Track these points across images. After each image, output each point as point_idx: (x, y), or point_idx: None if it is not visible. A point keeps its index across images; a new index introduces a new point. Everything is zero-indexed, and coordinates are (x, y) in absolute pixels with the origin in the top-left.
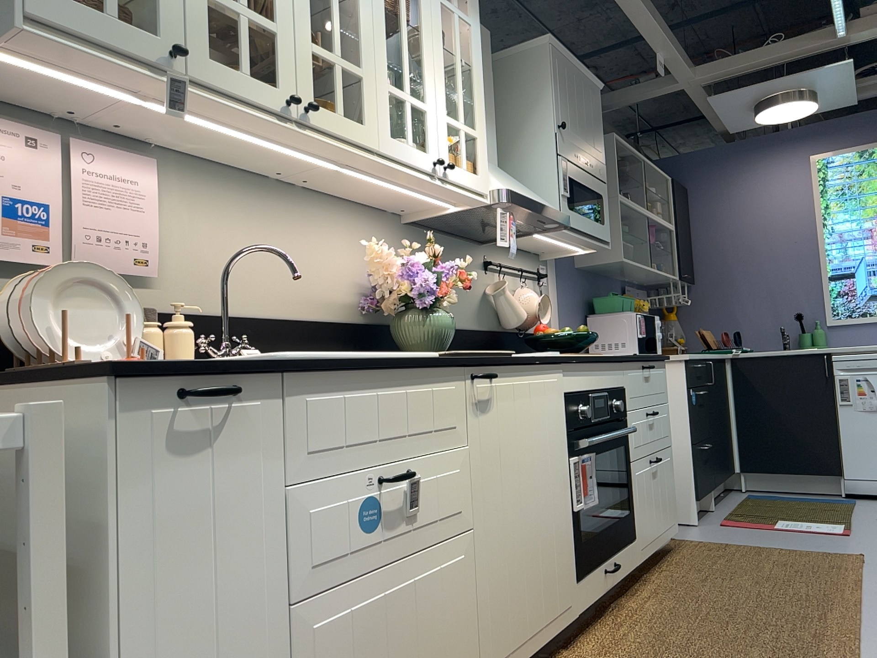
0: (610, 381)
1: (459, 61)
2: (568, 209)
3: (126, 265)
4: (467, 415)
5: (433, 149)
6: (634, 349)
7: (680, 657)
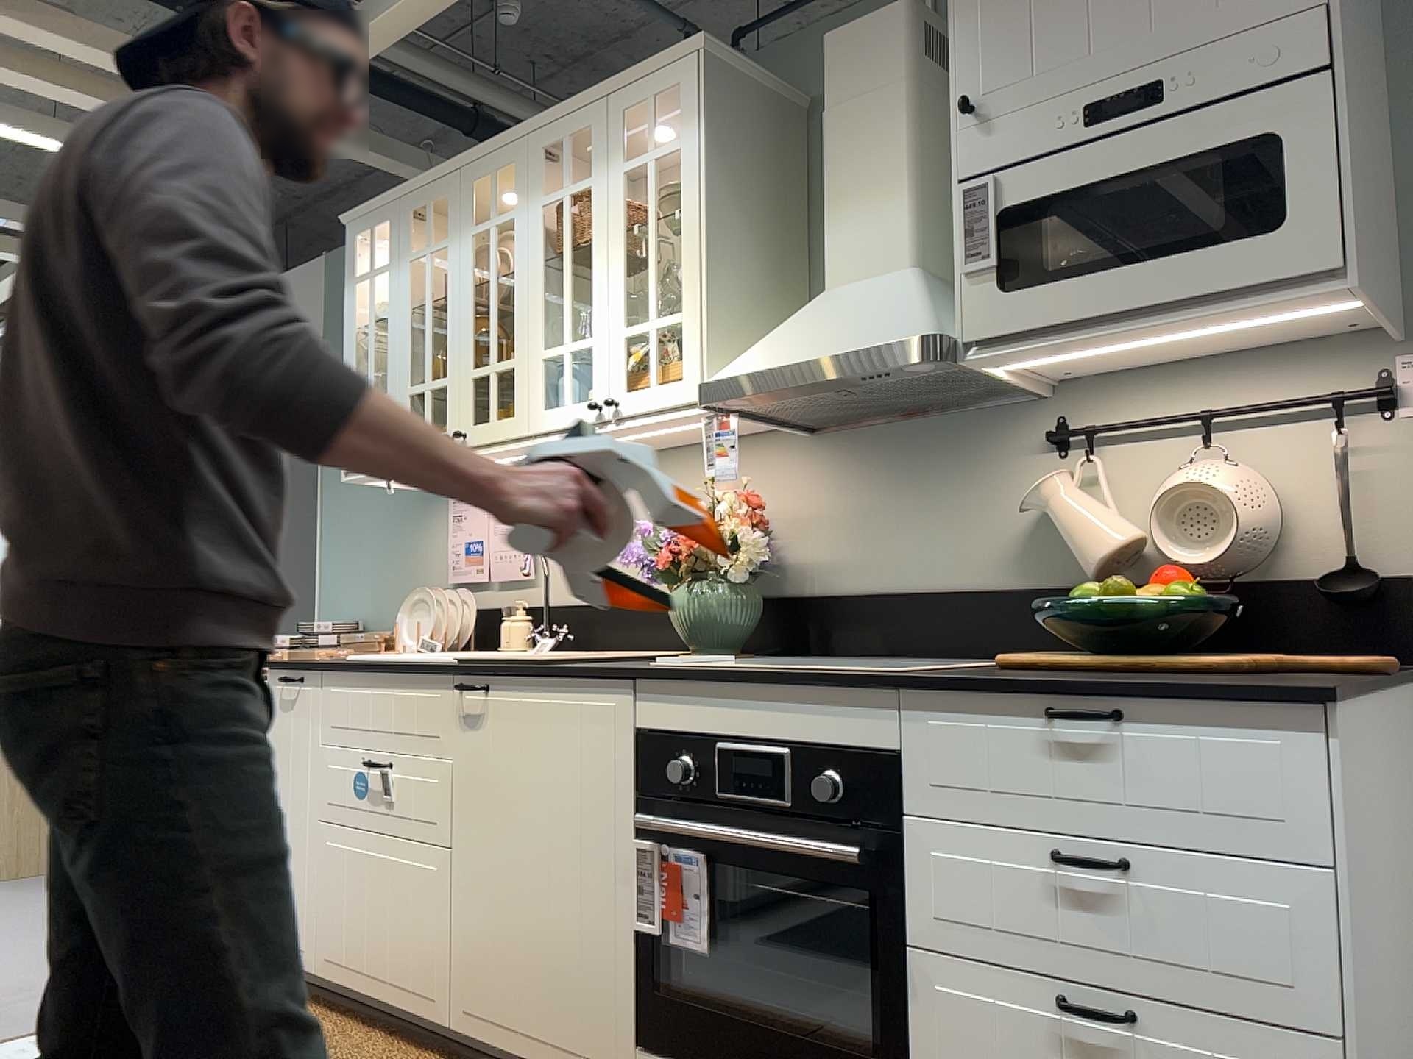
0: (811, 727)
1: (649, 229)
2: (989, 297)
3: (513, 572)
4: (452, 726)
5: (597, 388)
6: None
7: None
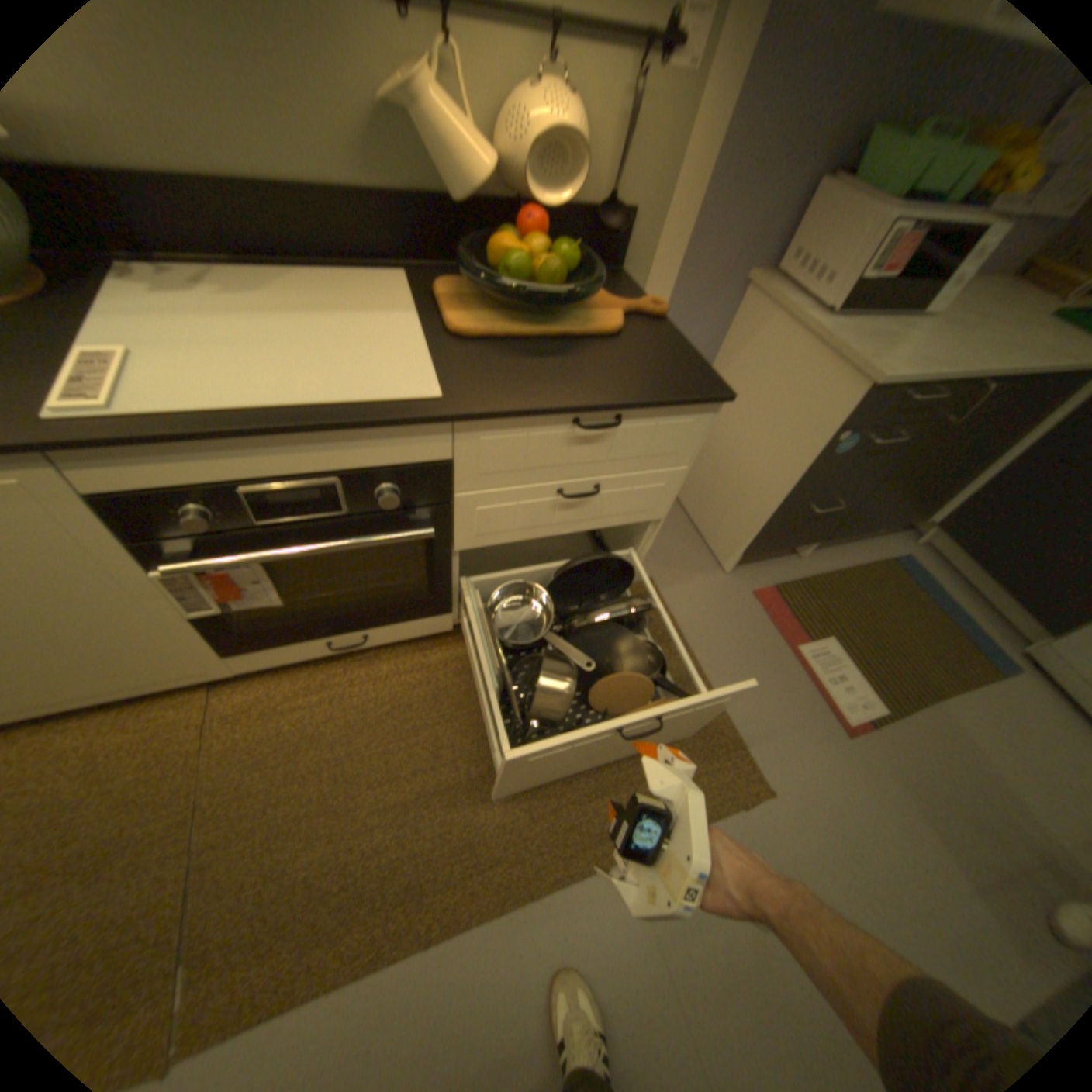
0: (357, 456)
1: None
2: None
3: None
4: None
5: None
6: (842, 292)
7: (256, 790)
